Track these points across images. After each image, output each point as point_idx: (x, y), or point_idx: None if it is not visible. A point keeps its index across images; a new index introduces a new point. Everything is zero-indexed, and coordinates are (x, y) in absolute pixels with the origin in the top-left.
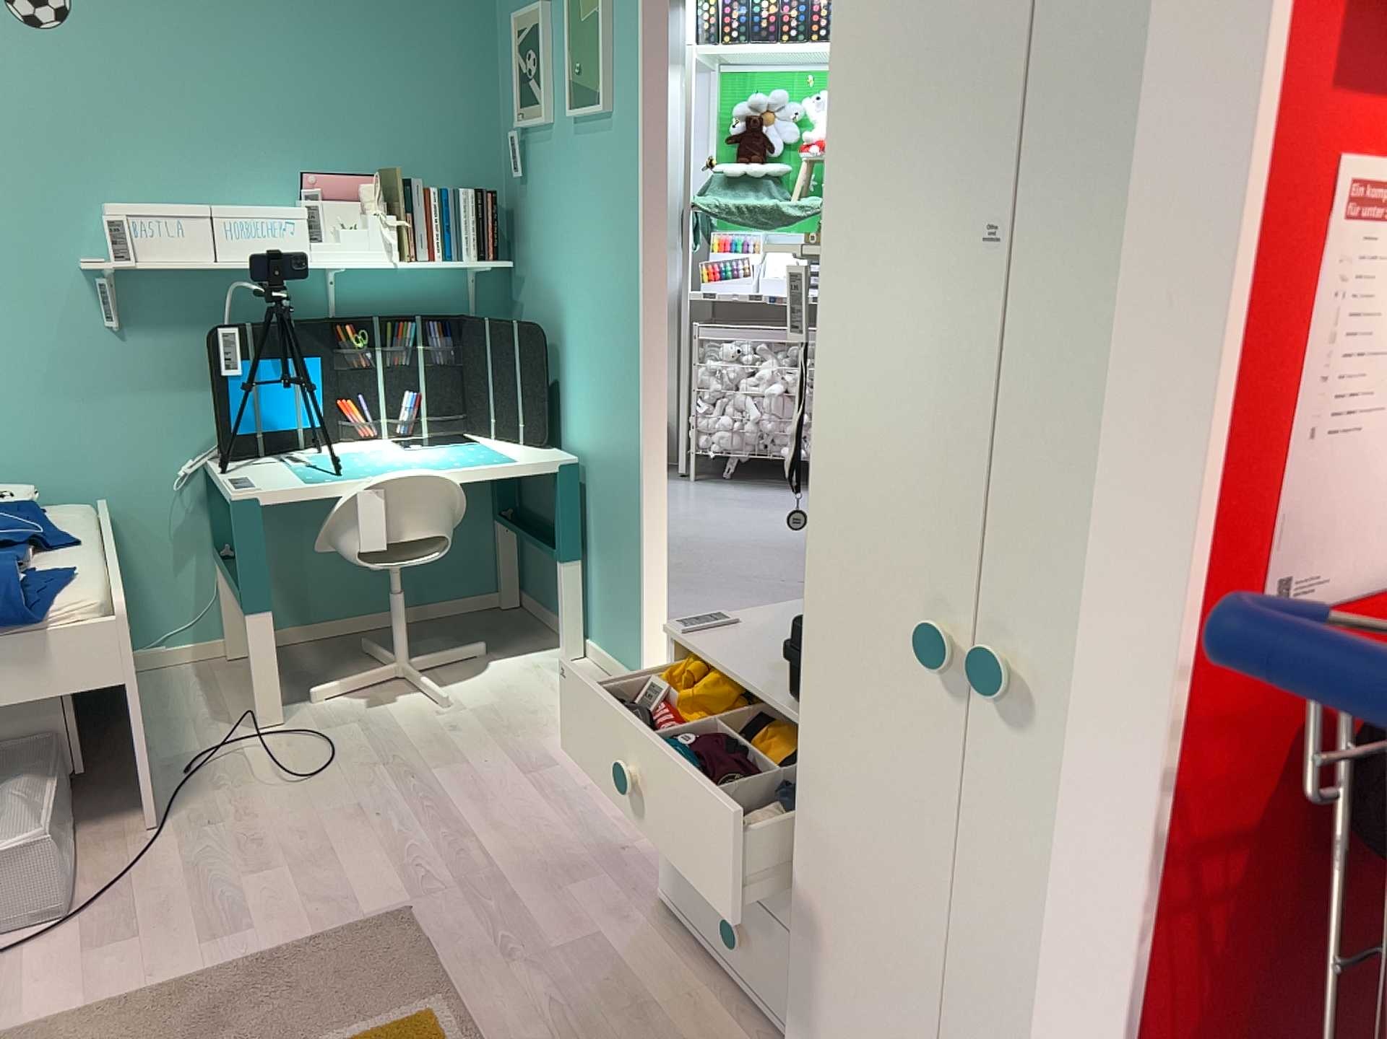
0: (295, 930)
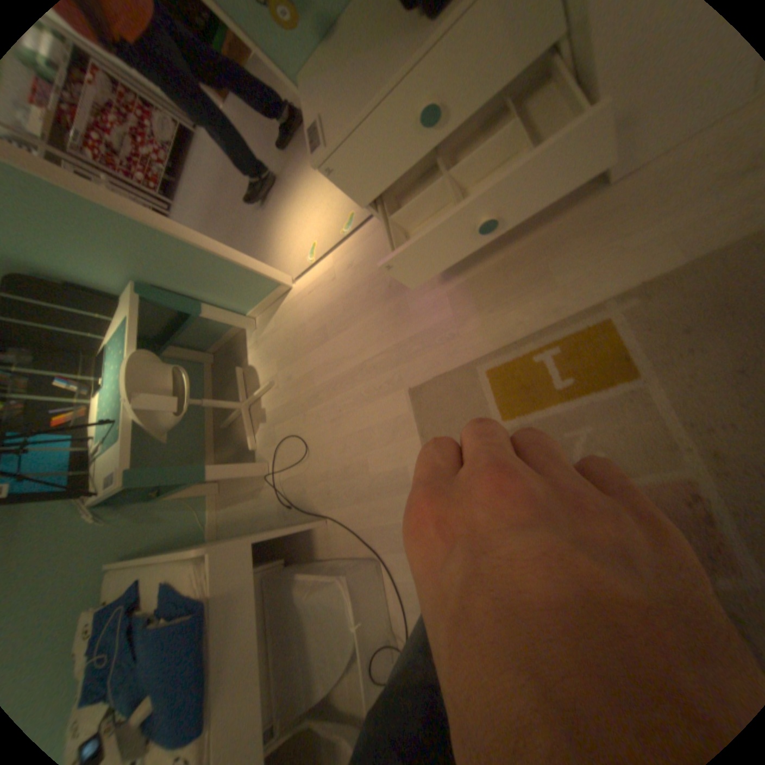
0: (412, 445)
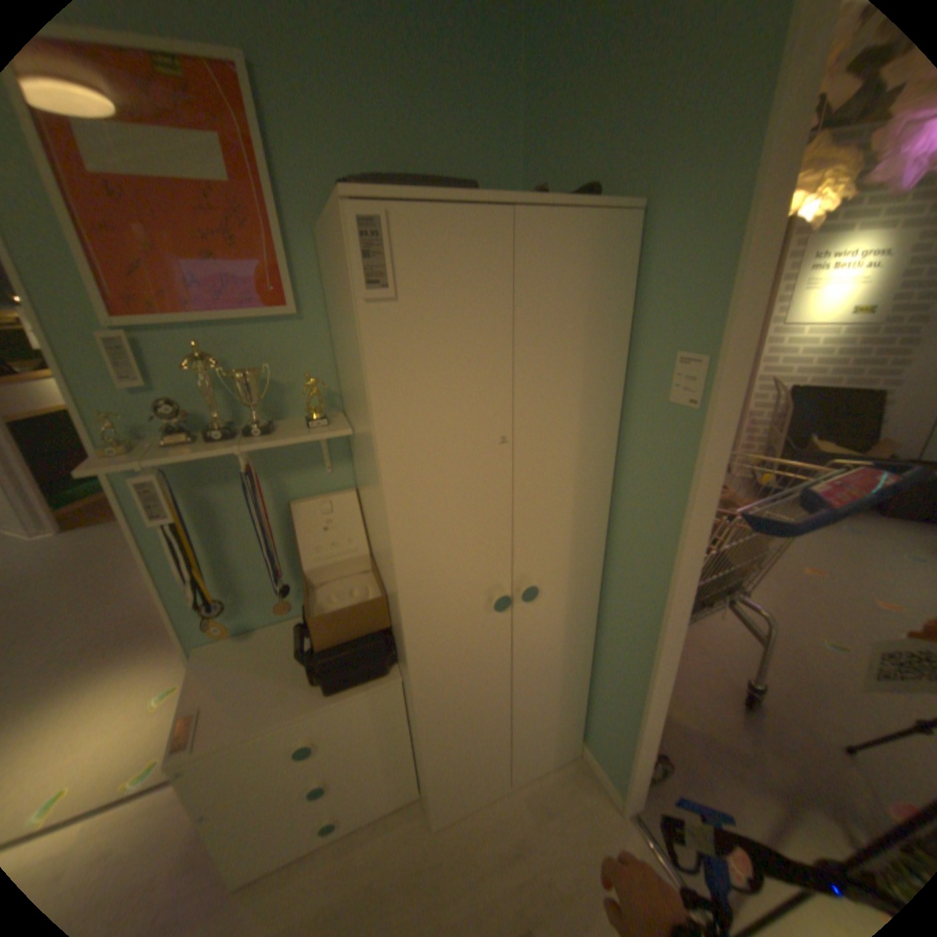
0: None
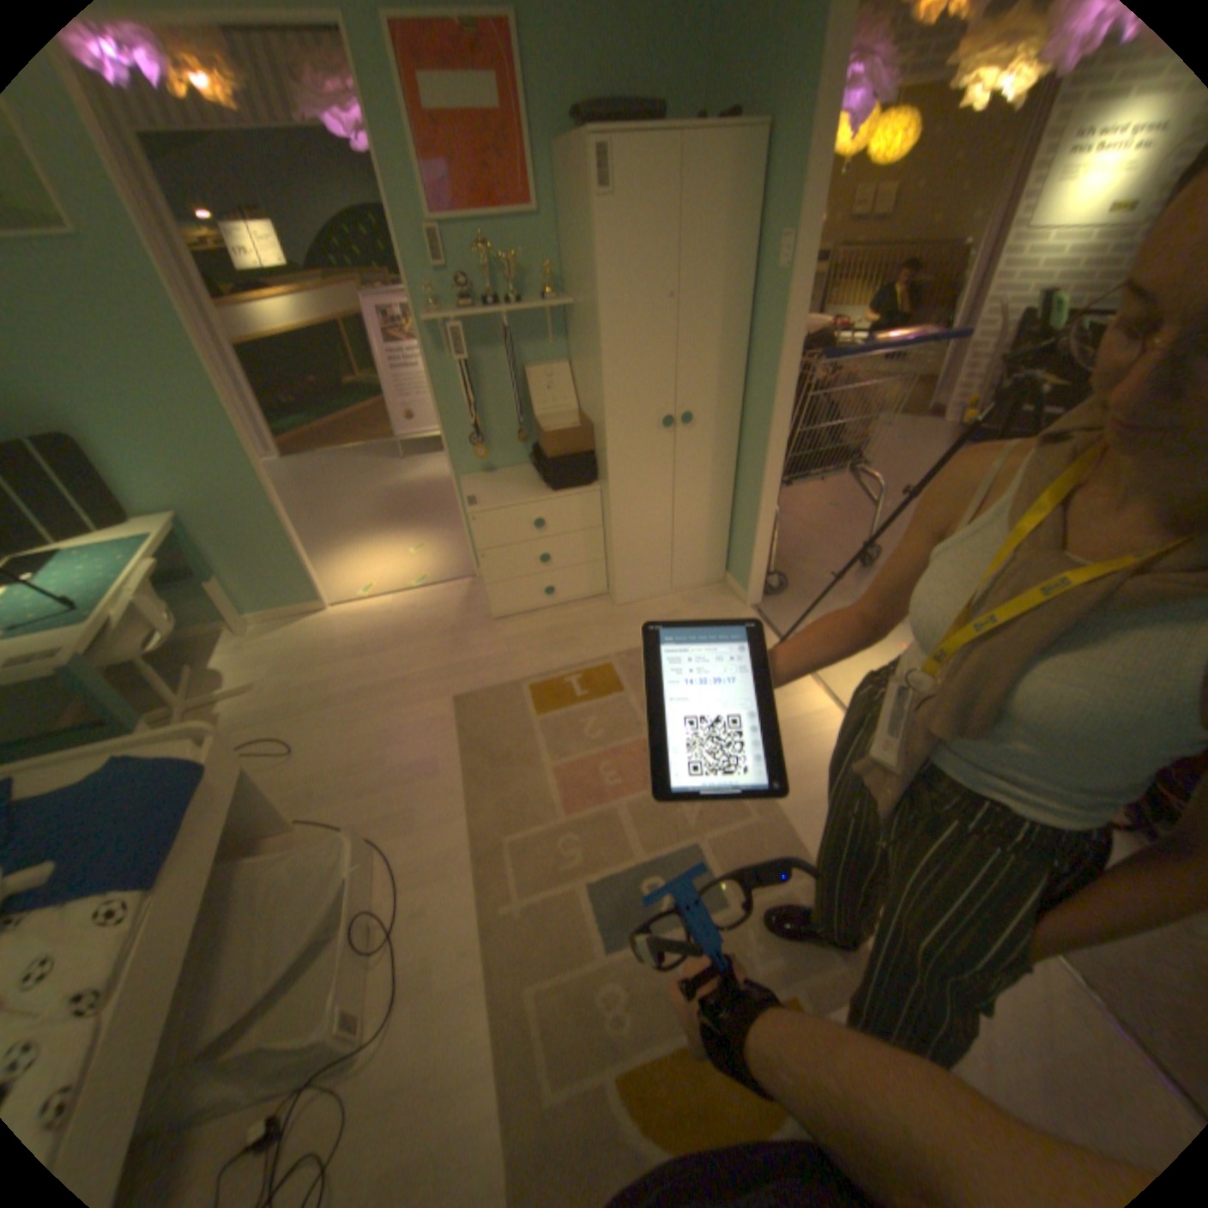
0: (446, 738)
